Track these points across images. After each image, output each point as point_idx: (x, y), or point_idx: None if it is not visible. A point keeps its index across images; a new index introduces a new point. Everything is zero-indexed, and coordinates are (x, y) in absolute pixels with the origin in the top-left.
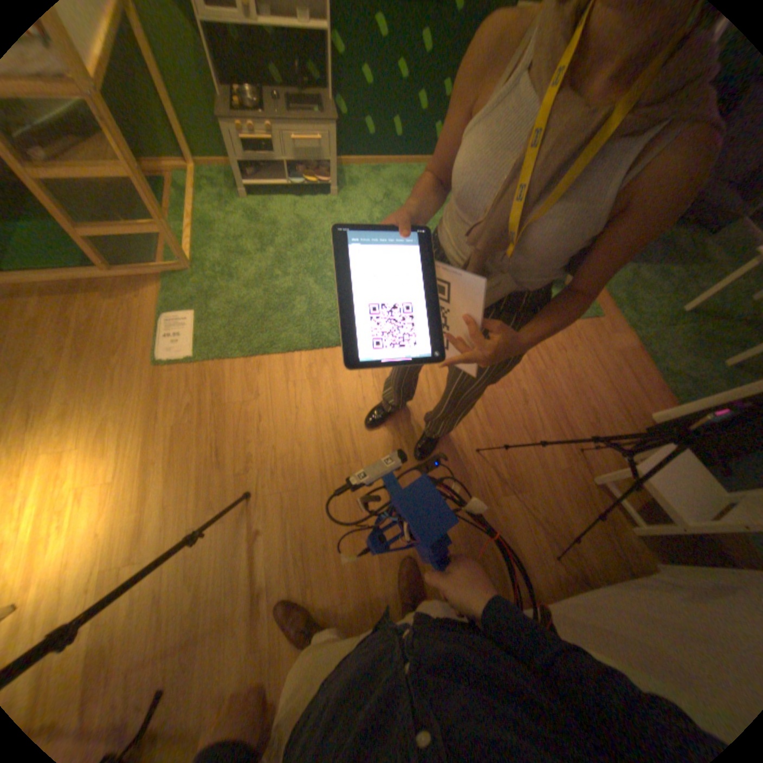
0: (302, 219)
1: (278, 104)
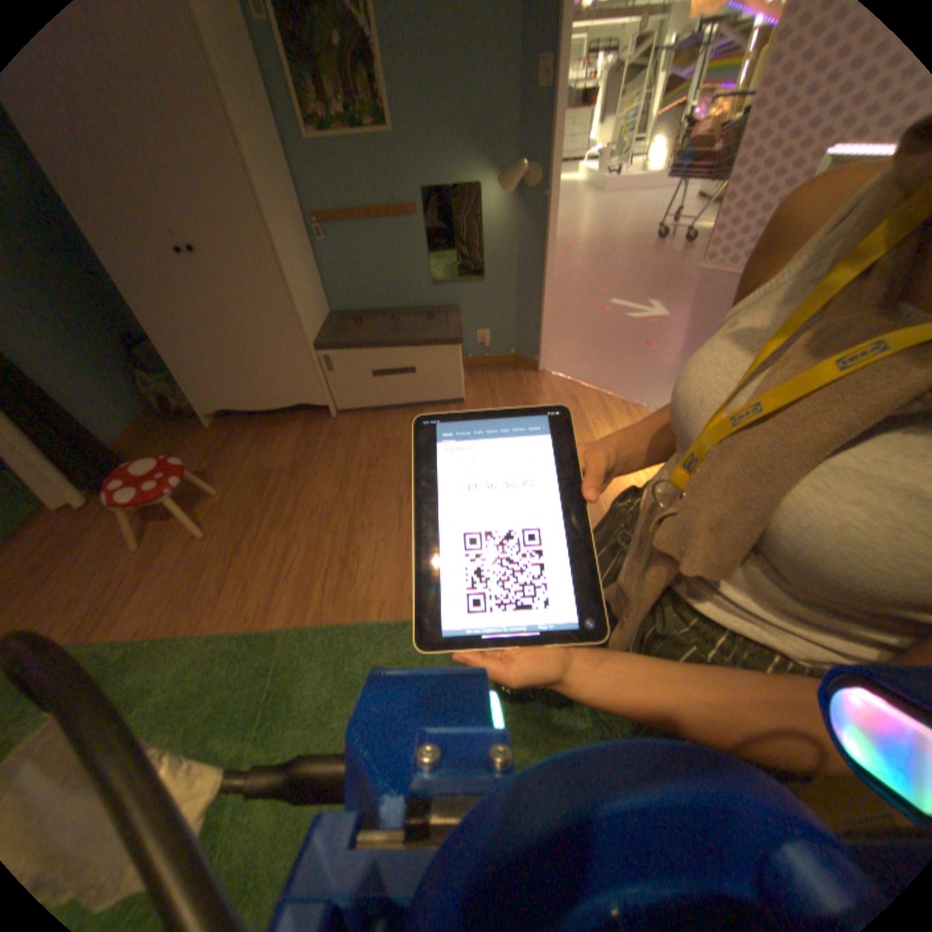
0: None
1: None
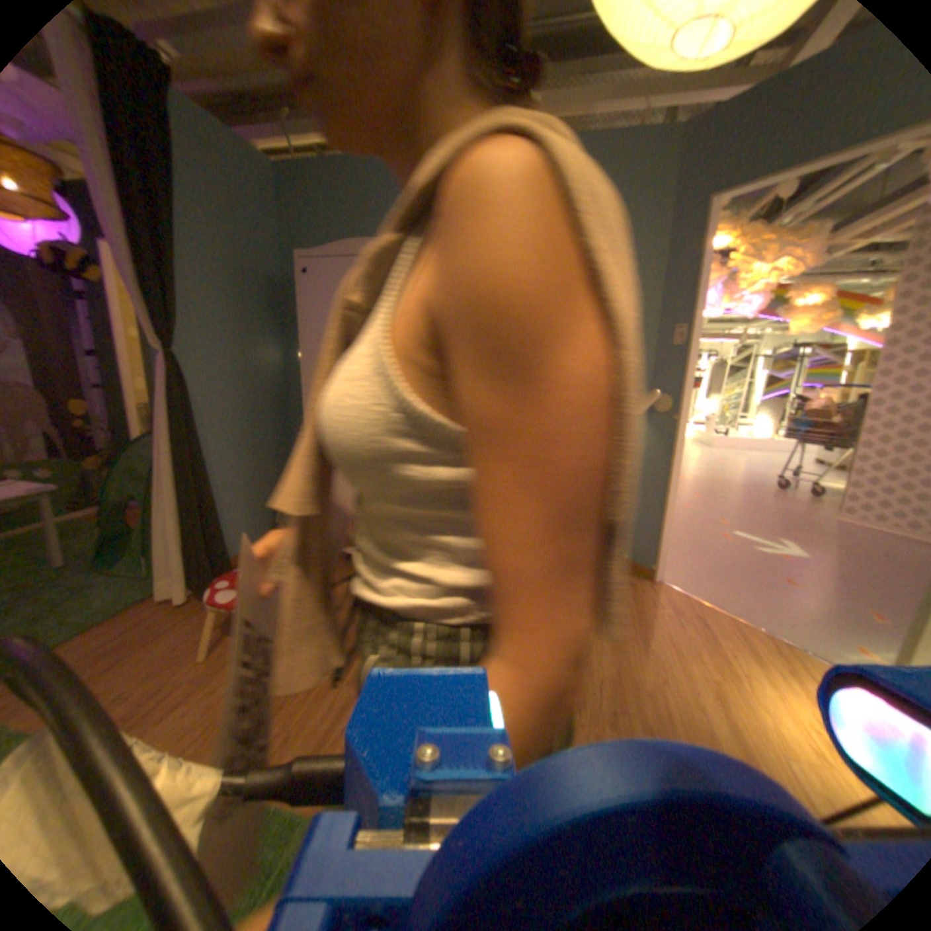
0: None
1: None
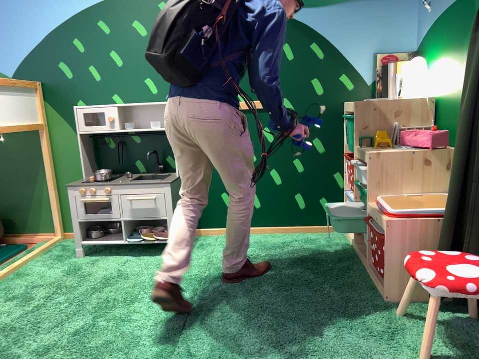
0: (121, 273)
1: (125, 179)
